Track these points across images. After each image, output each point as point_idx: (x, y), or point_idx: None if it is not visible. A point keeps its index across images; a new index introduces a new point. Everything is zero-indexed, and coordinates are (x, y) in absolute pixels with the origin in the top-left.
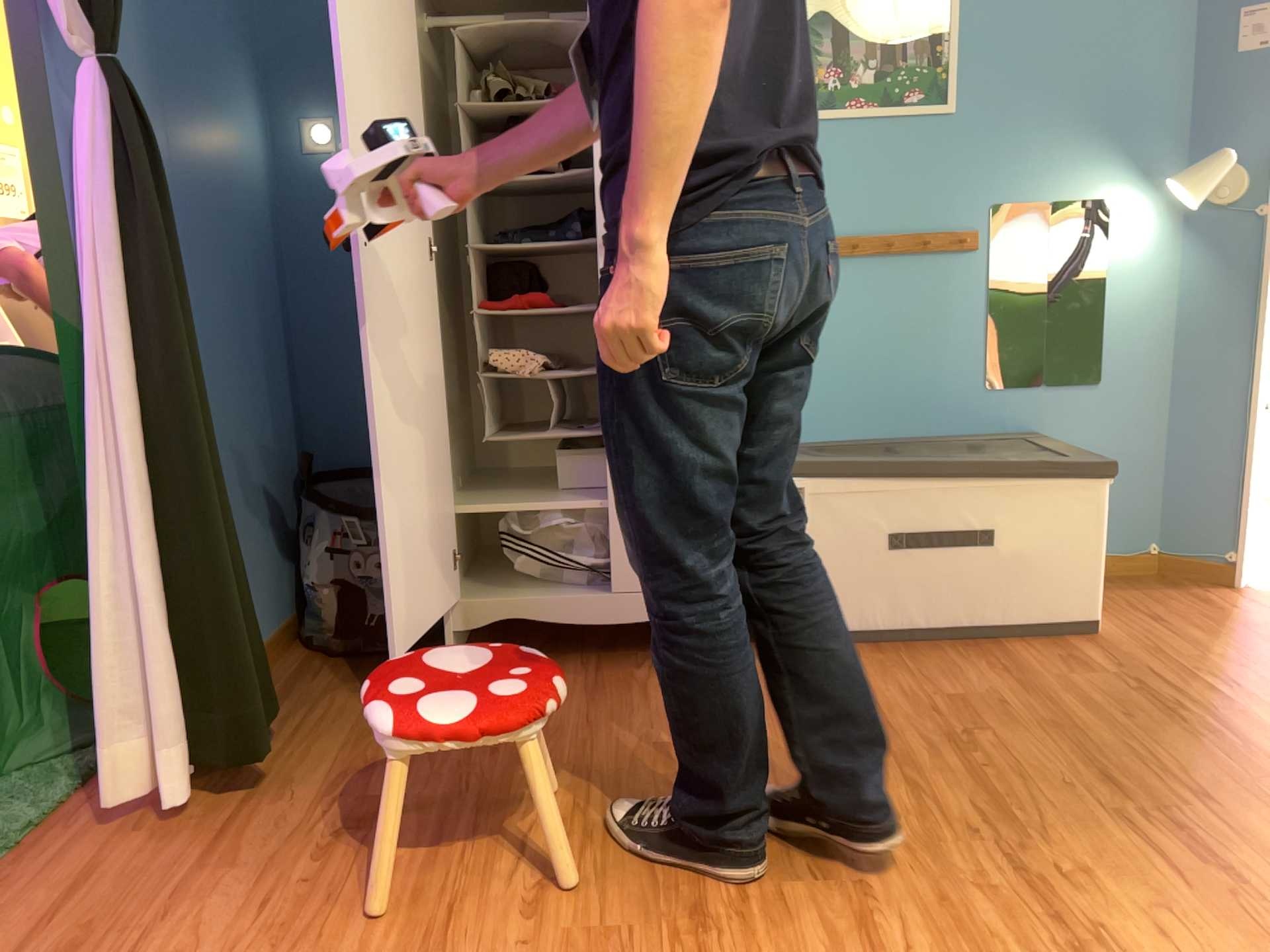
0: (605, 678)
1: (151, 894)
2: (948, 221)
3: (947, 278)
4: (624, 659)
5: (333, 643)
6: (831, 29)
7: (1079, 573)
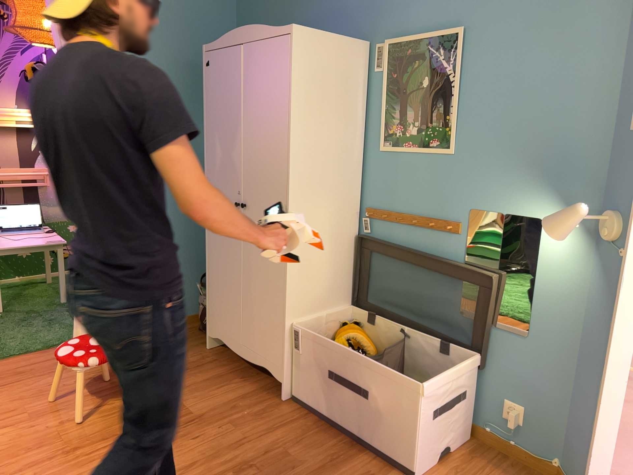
0: (224, 378)
1: (44, 373)
2: (447, 214)
3: (444, 245)
4: (244, 375)
5: (198, 326)
6: (399, 105)
7: (408, 437)
